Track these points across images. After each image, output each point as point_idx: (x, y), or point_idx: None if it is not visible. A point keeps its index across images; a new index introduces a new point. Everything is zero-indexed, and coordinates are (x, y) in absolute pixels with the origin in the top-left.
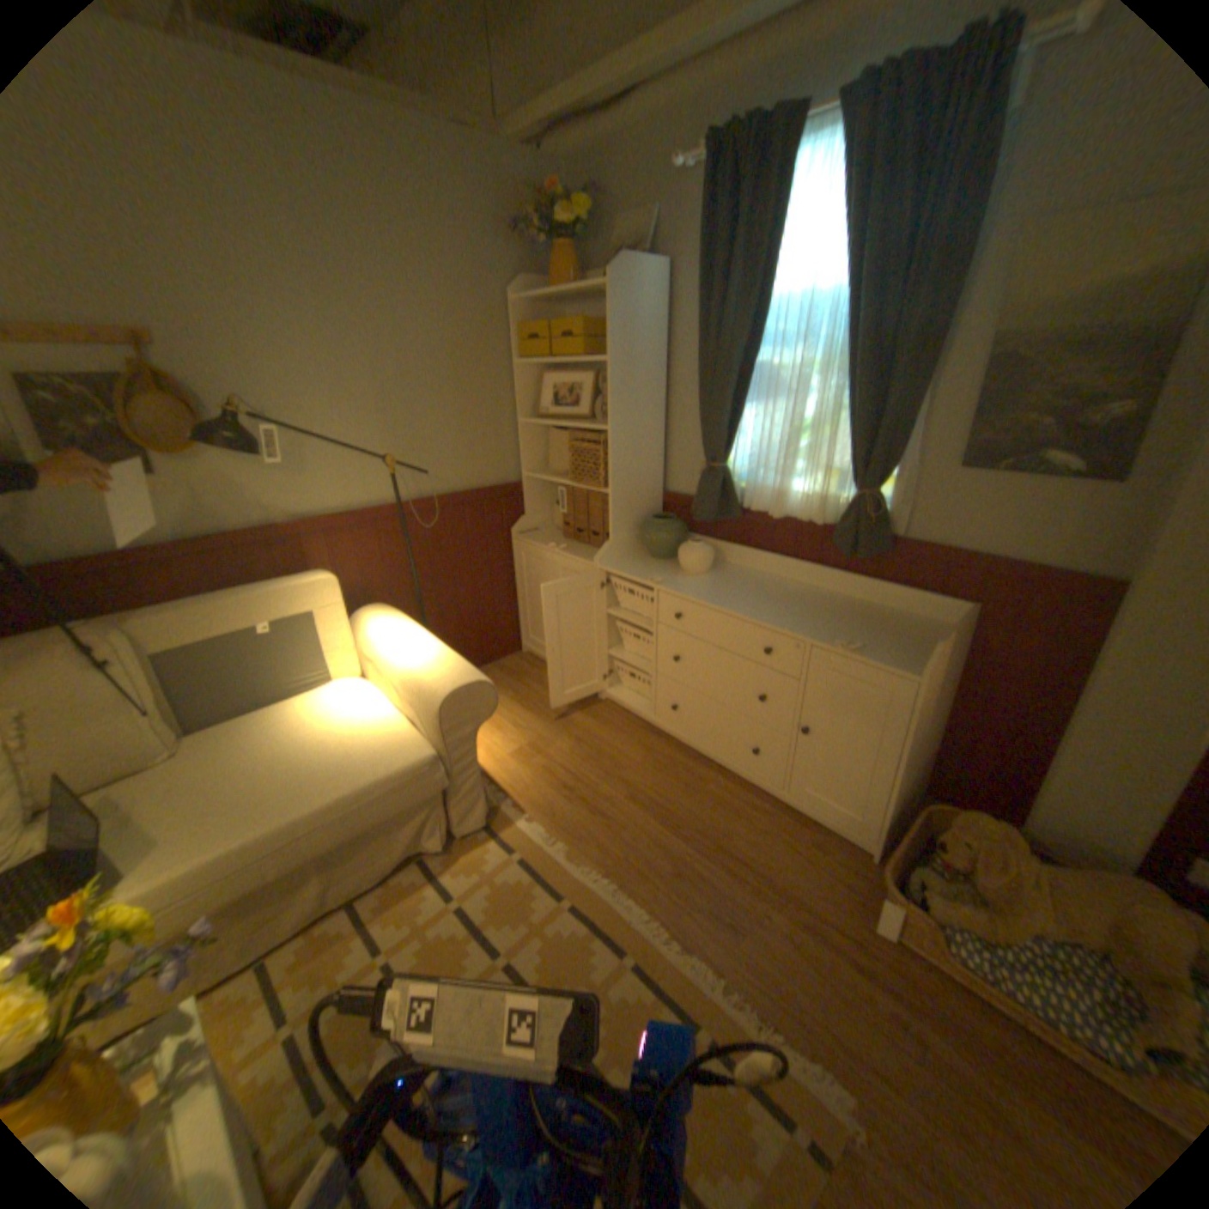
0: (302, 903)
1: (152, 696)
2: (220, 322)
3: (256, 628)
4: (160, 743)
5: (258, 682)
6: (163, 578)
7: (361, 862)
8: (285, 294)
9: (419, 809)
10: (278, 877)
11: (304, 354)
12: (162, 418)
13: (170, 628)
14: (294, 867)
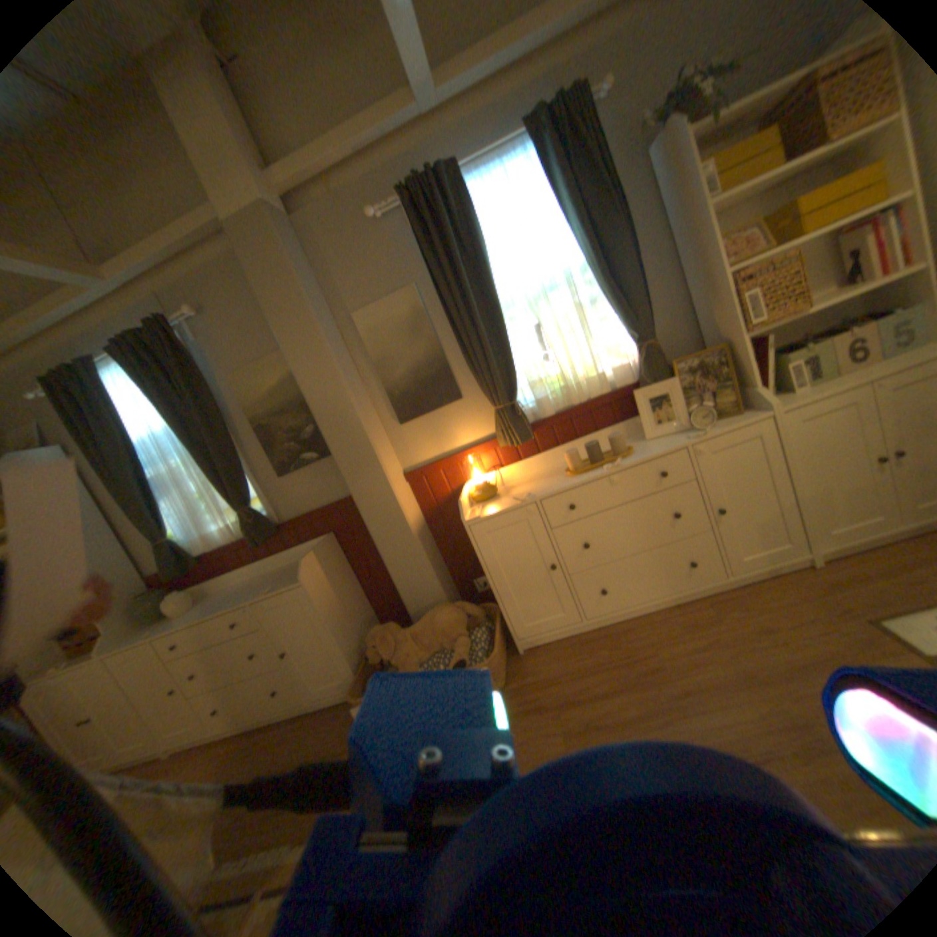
0: None
1: None
2: None
3: None
4: None
5: None
6: None
7: None
8: None
9: None
10: None
11: None
12: None
13: None
14: None
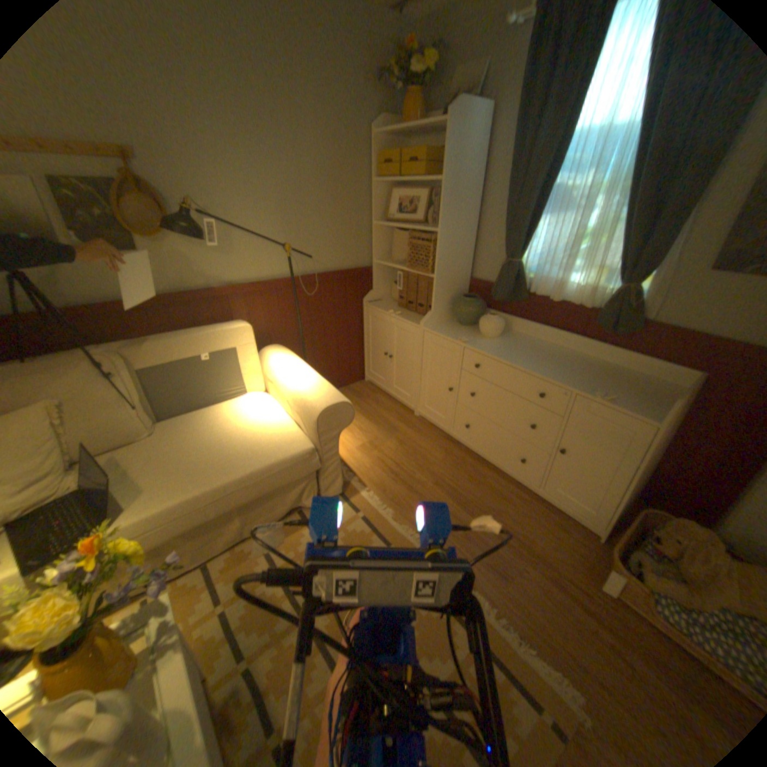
0: (229, 532)
1: (138, 397)
2: (178, 142)
3: (201, 357)
4: (143, 426)
5: (202, 392)
6: (143, 320)
7: (265, 510)
8: (221, 123)
9: (301, 480)
10: (215, 516)
11: (233, 168)
12: (141, 211)
13: (148, 354)
14: (225, 512)
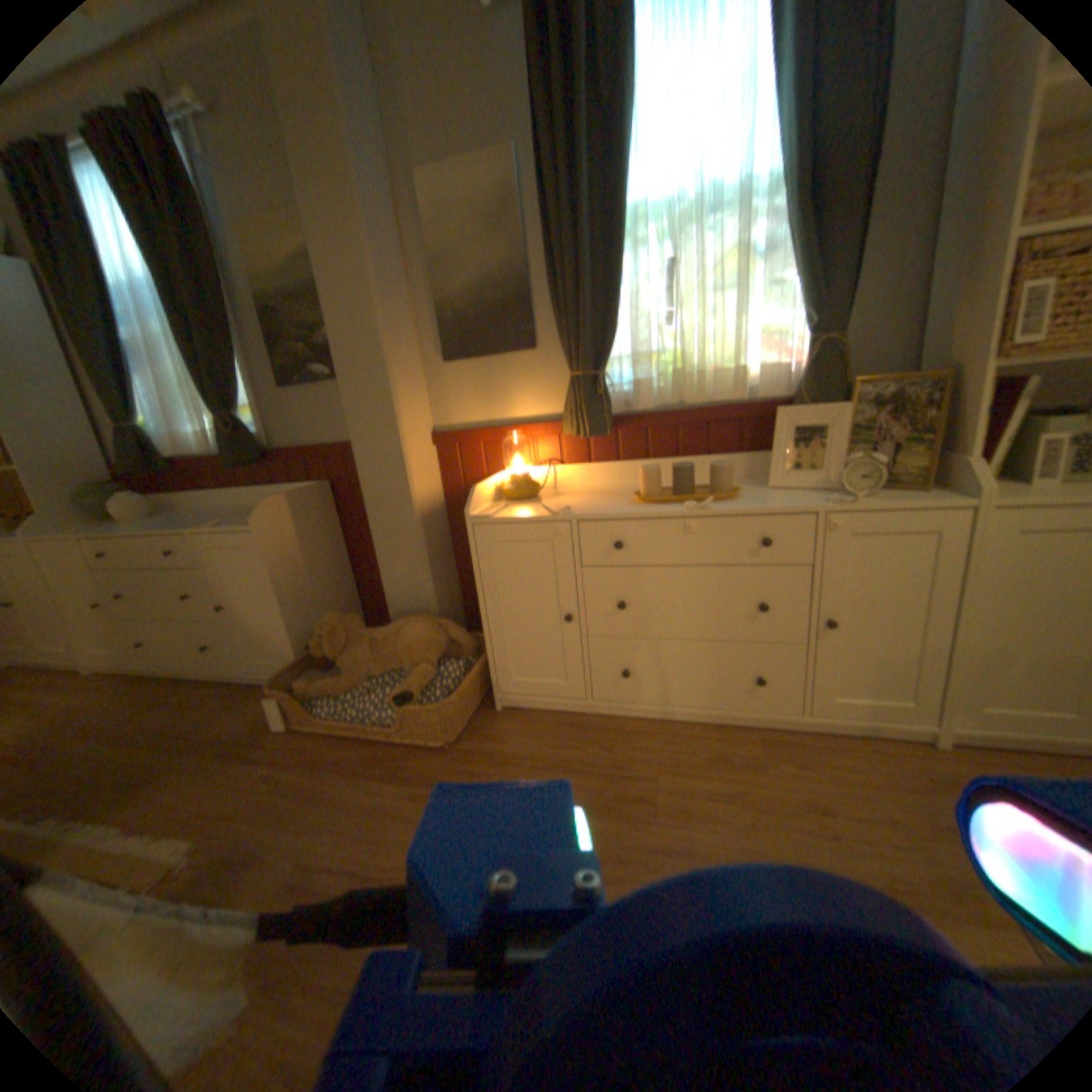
0: None
1: None
2: None
3: None
4: None
5: None
6: None
7: None
8: None
9: None
10: None
11: None
12: None
13: None
14: None
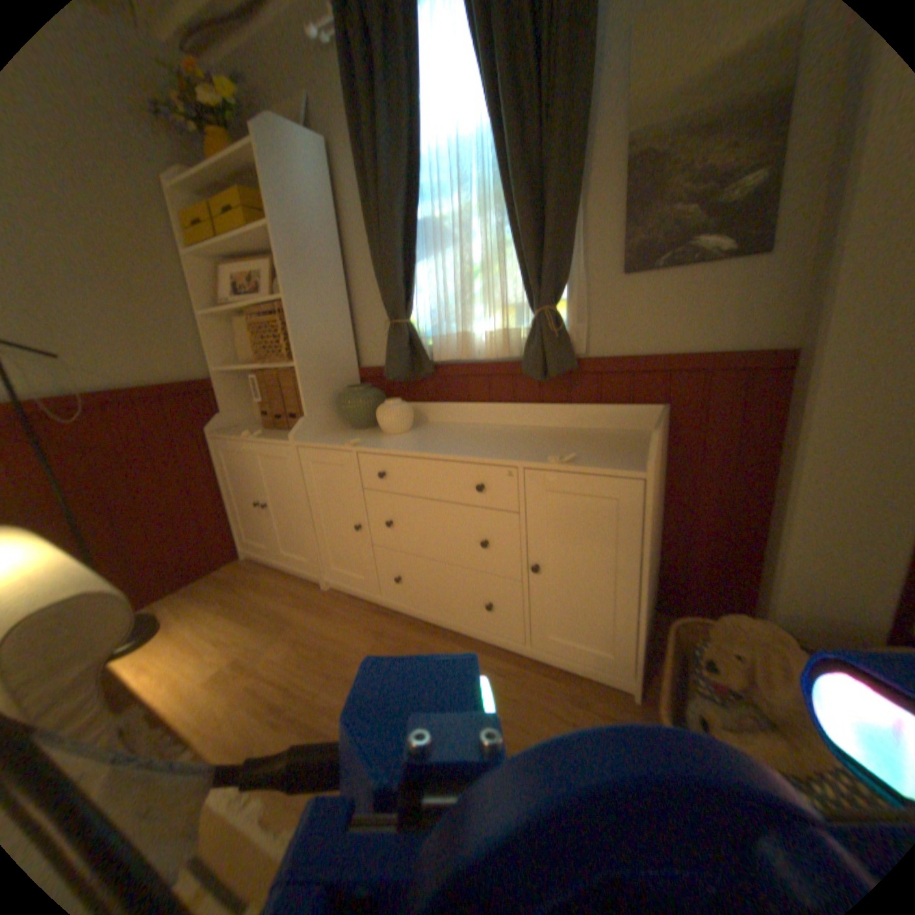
0: None
1: None
2: None
3: None
4: None
5: None
6: None
7: None
8: None
9: None
10: None
11: None
12: None
13: None
14: None
